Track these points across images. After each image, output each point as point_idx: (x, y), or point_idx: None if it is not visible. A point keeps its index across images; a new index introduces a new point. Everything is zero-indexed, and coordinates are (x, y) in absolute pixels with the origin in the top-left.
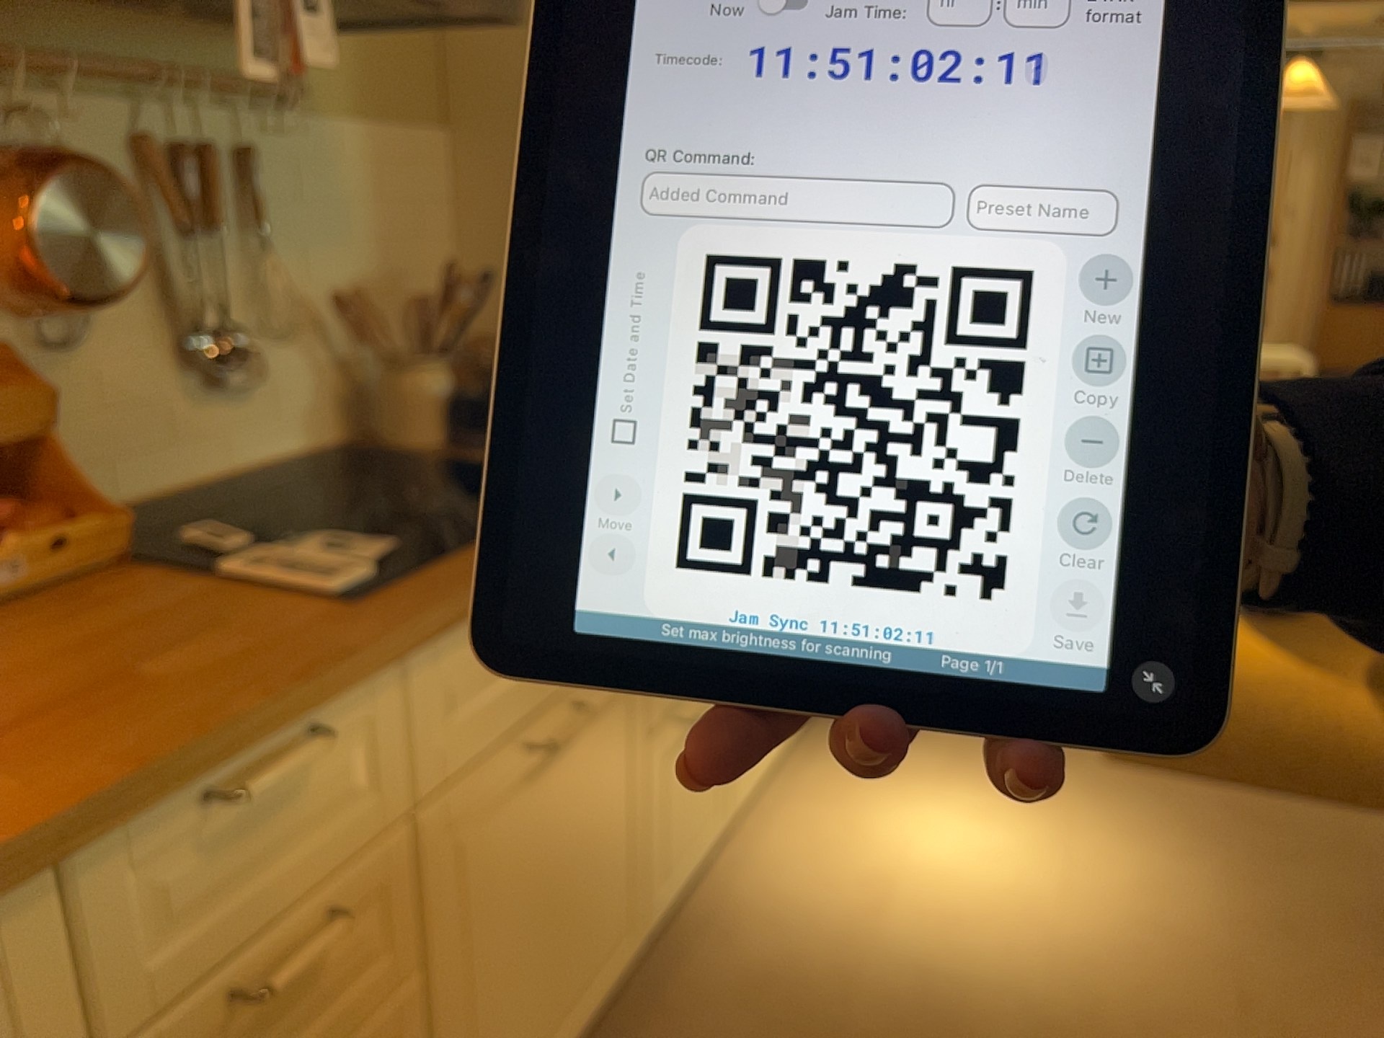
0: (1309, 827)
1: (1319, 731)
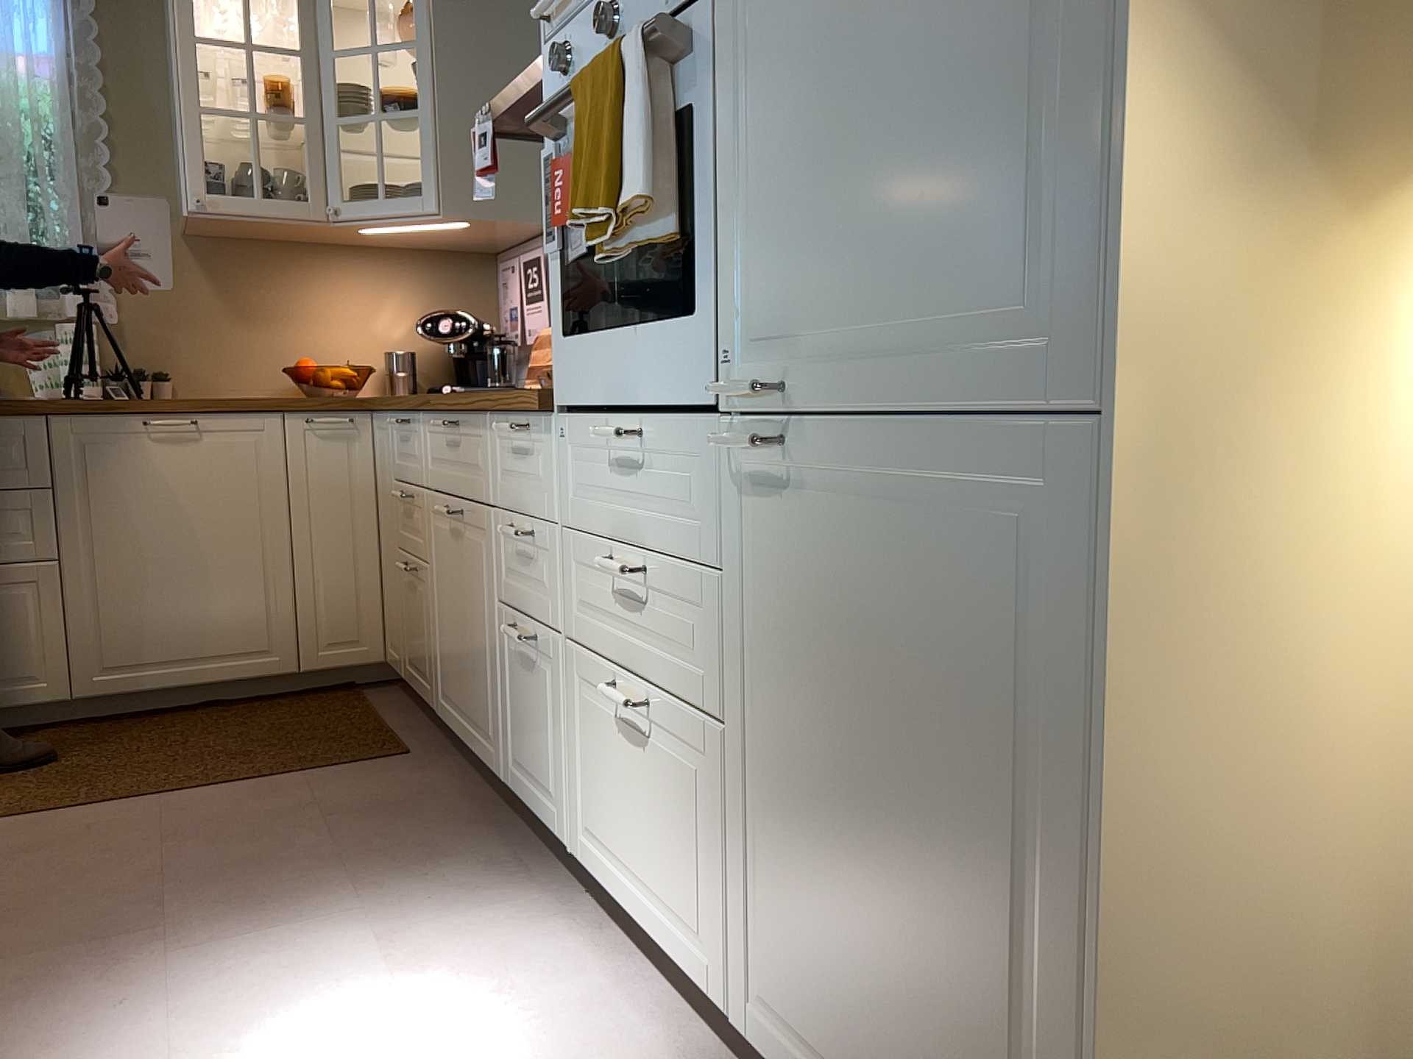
0: None
1: None
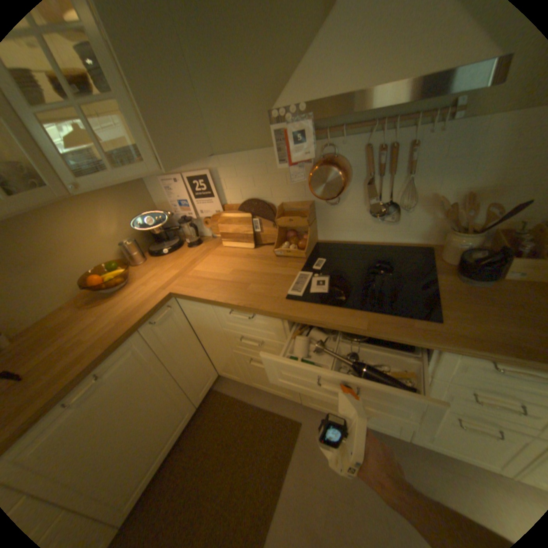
0: None
1: None
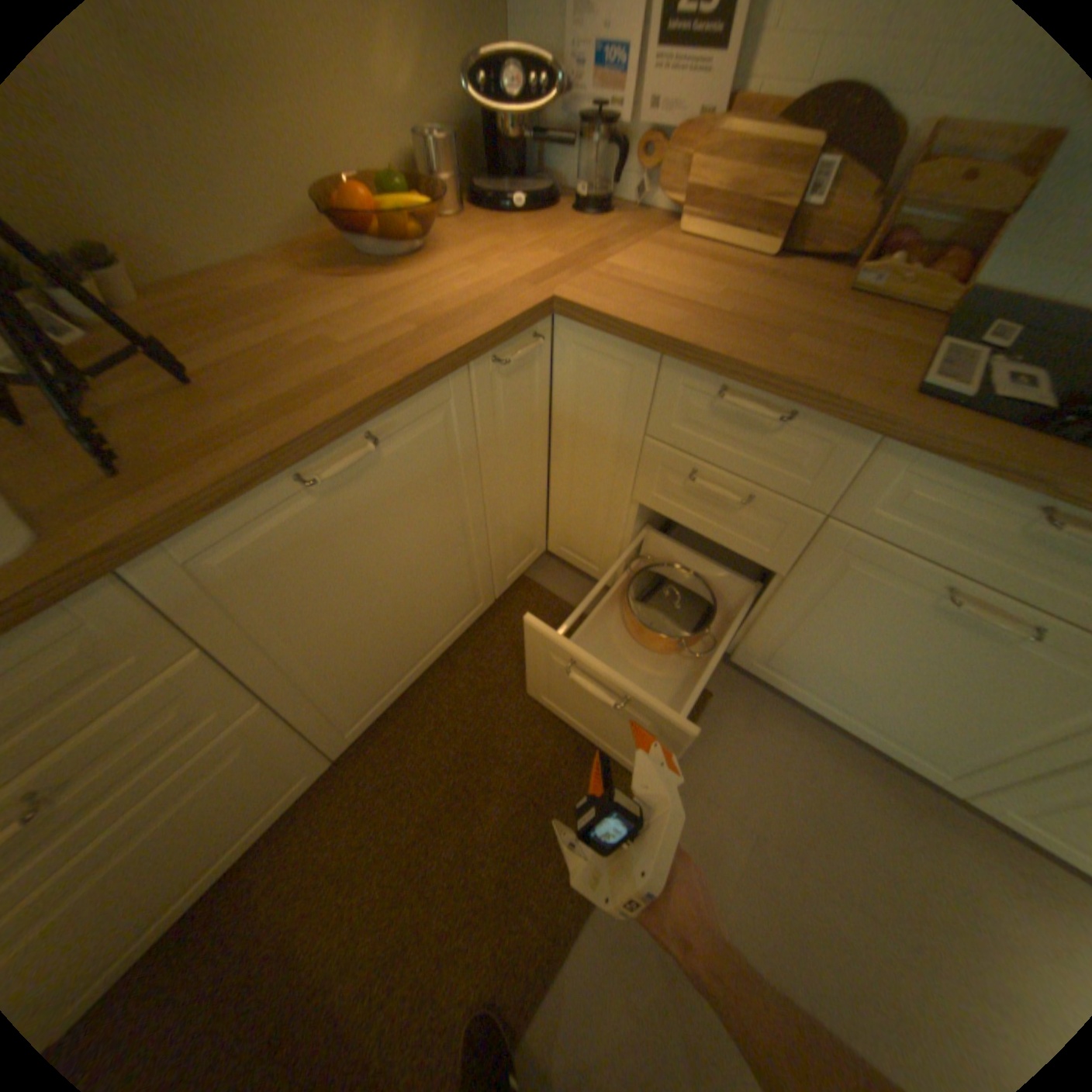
0: None
1: None
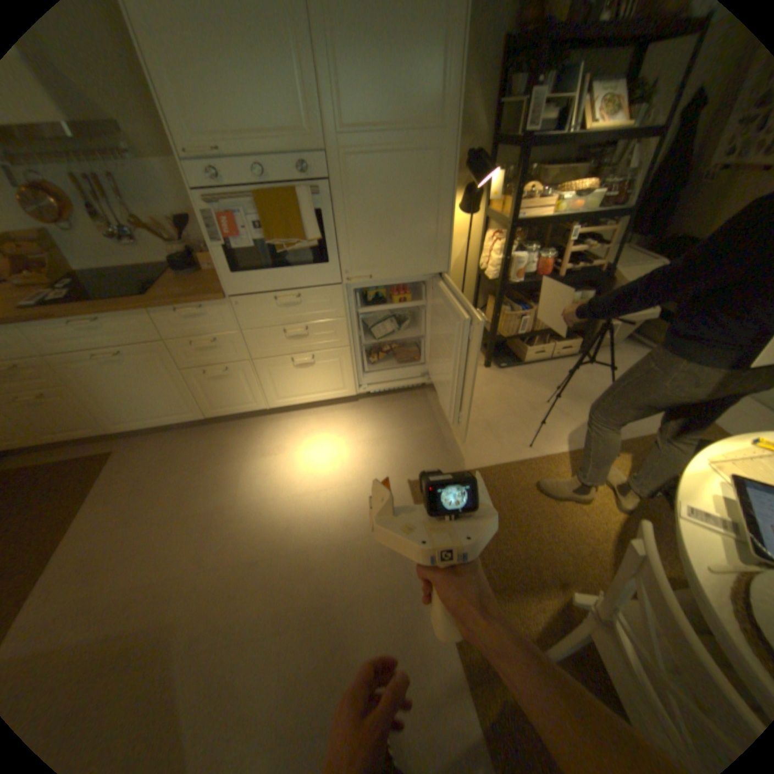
0: (409, 569)
1: (525, 560)
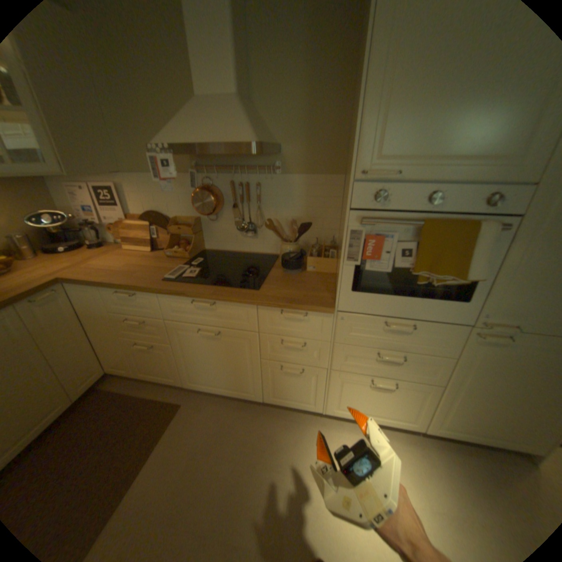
0: None
1: None
